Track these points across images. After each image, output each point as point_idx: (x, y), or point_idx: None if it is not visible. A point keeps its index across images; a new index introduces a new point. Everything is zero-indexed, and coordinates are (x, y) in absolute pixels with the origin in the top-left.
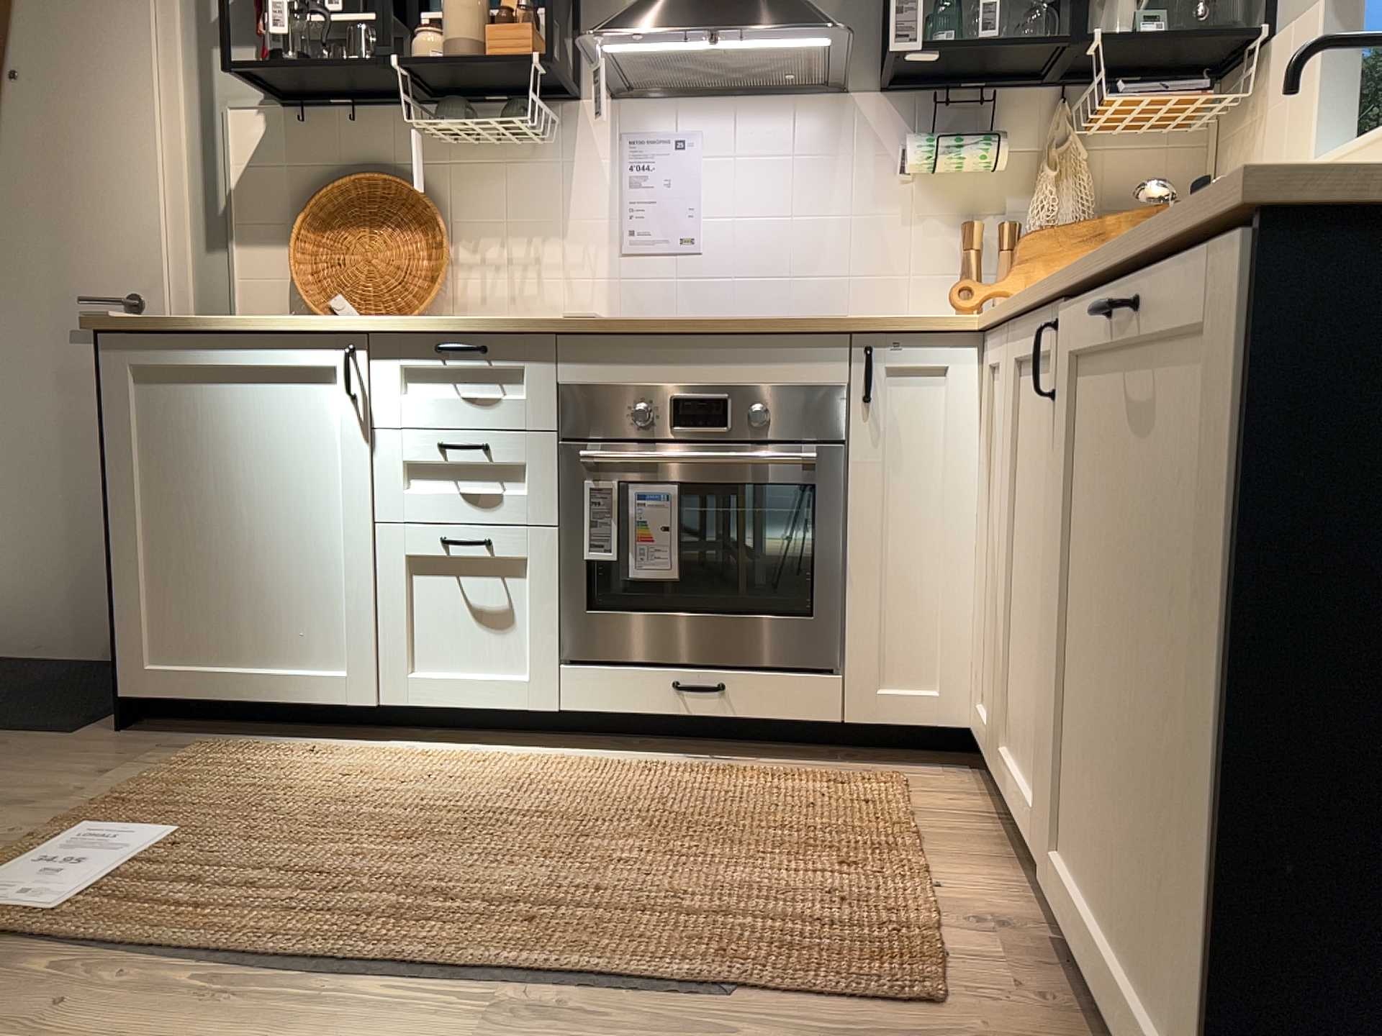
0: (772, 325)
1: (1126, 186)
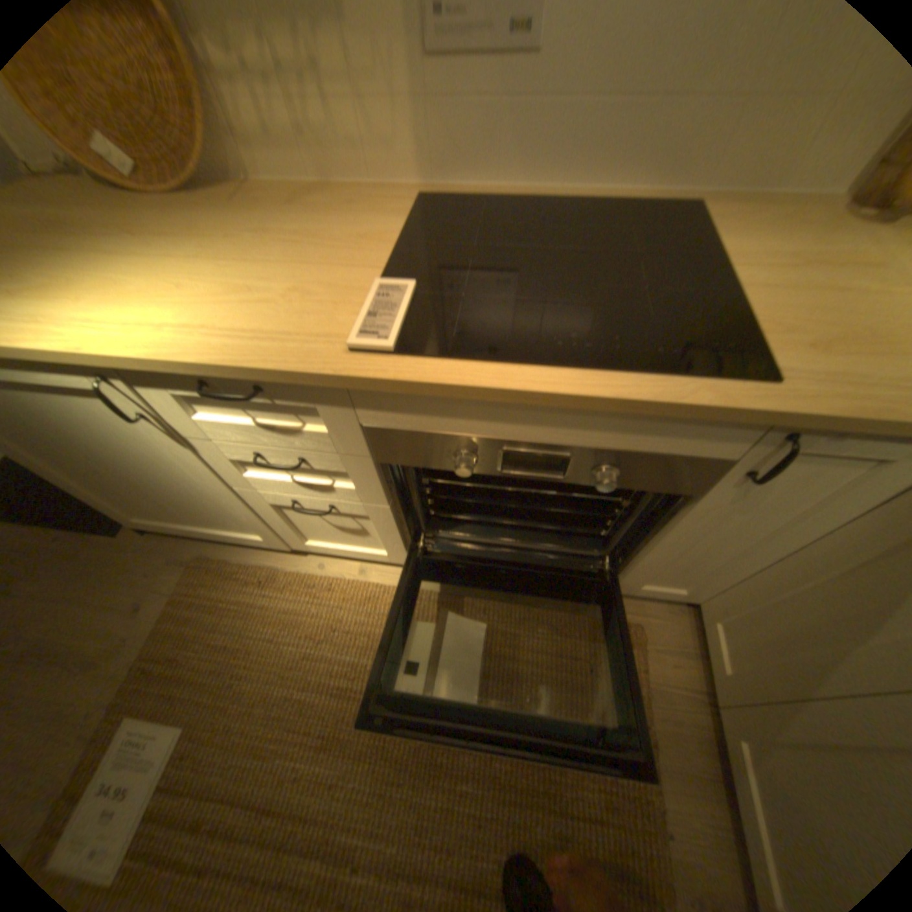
0: (659, 409)
1: None
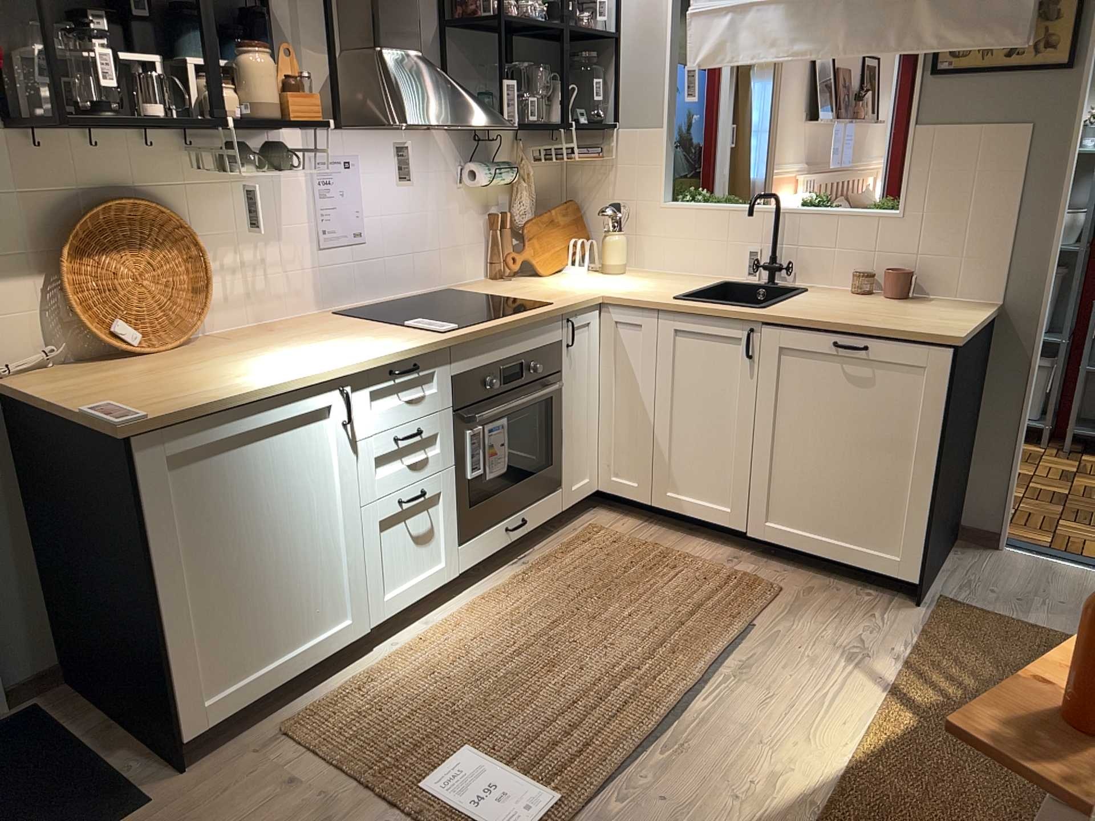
0: (540, 317)
1: (540, 186)
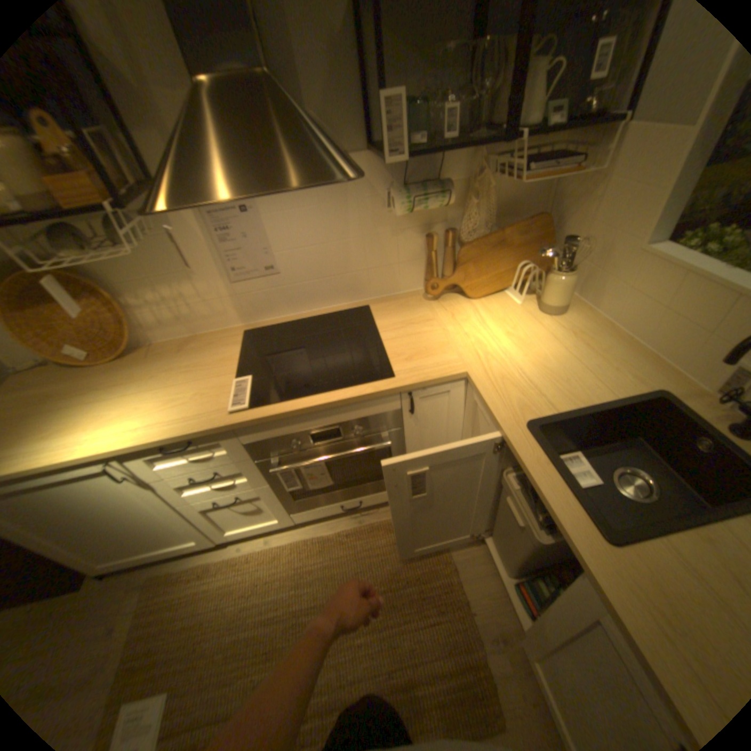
0: (355, 399)
1: (513, 193)
